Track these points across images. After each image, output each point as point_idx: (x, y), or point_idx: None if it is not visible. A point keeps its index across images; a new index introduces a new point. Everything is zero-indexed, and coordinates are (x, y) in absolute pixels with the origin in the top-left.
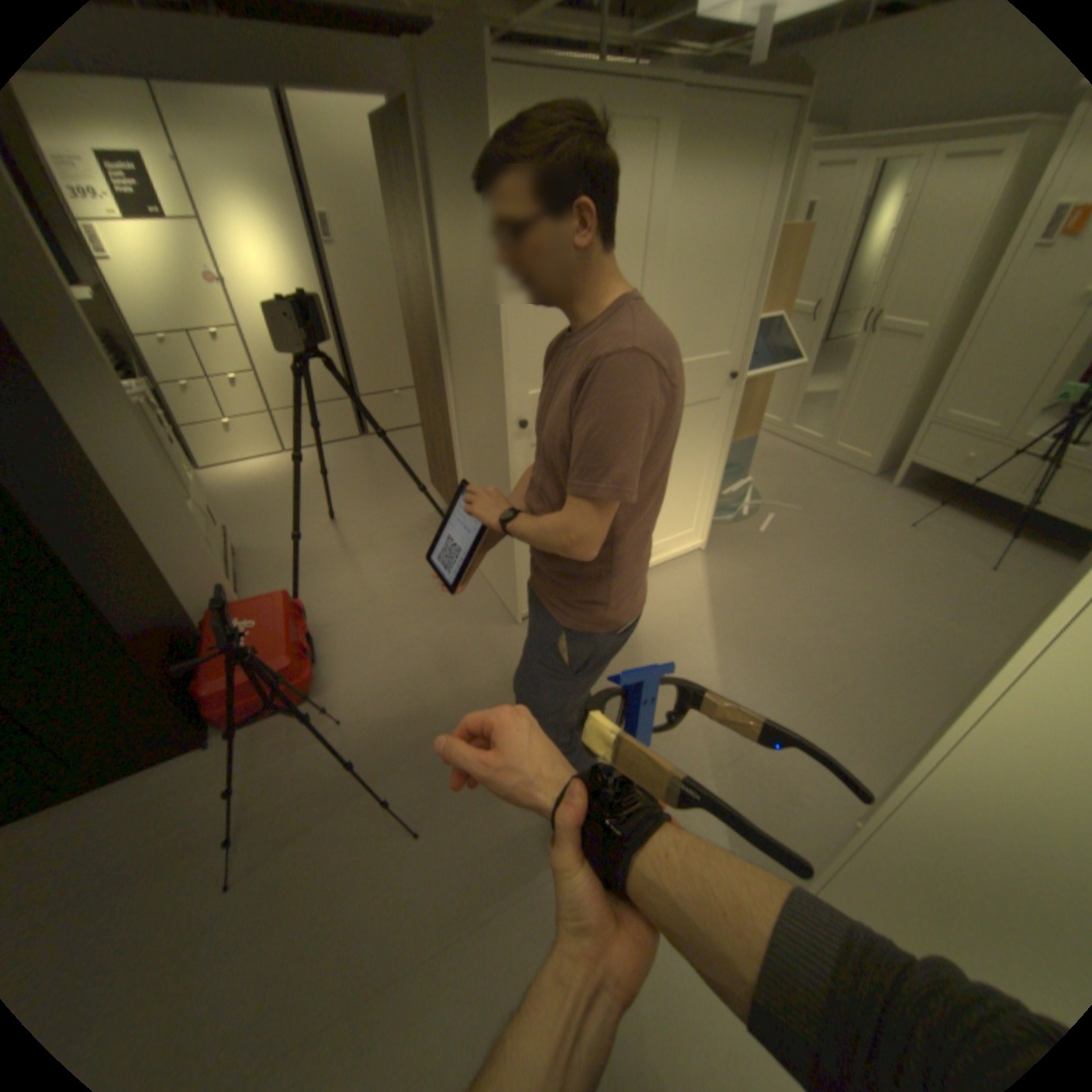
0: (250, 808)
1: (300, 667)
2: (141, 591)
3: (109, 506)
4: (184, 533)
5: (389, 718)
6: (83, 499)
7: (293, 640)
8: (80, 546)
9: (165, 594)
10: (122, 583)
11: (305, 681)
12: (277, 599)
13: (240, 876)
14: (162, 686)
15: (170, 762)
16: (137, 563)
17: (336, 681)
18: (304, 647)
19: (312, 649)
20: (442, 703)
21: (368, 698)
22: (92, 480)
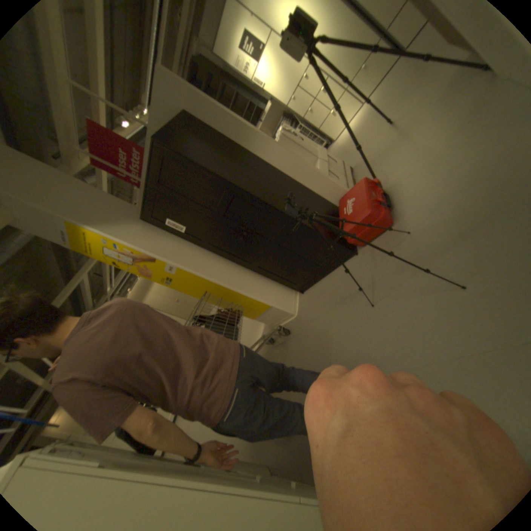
0: (379, 275)
1: (382, 210)
2: (309, 203)
3: (287, 178)
4: (314, 173)
5: (442, 222)
6: (275, 180)
7: (375, 198)
8: (278, 197)
9: (323, 200)
10: (299, 203)
11: (392, 215)
12: (364, 182)
13: (380, 300)
14: (328, 234)
15: (350, 260)
16: (305, 193)
17: (408, 210)
18: (389, 199)
19: (391, 198)
20: (482, 201)
21: (427, 214)
22: (277, 172)
